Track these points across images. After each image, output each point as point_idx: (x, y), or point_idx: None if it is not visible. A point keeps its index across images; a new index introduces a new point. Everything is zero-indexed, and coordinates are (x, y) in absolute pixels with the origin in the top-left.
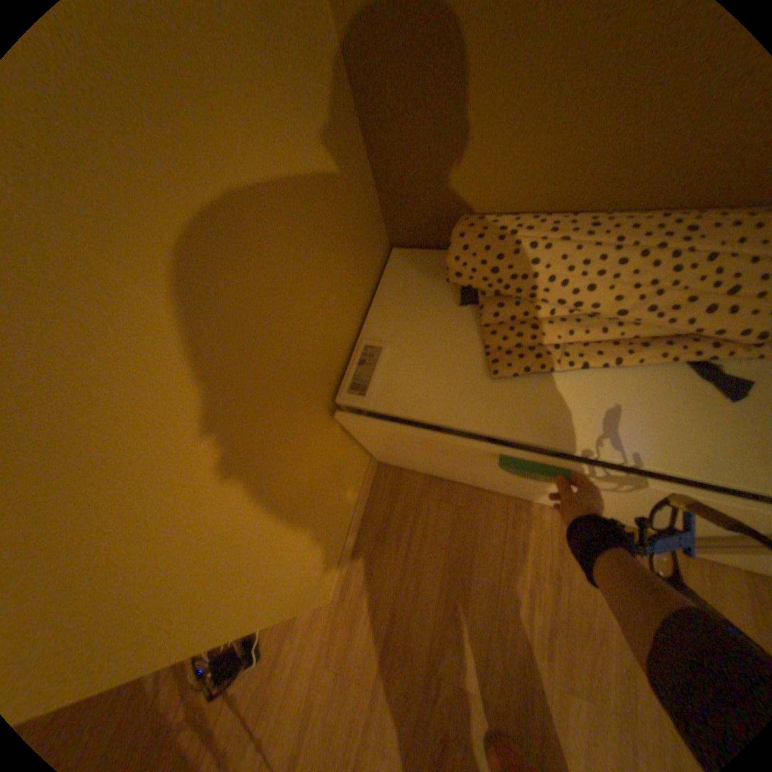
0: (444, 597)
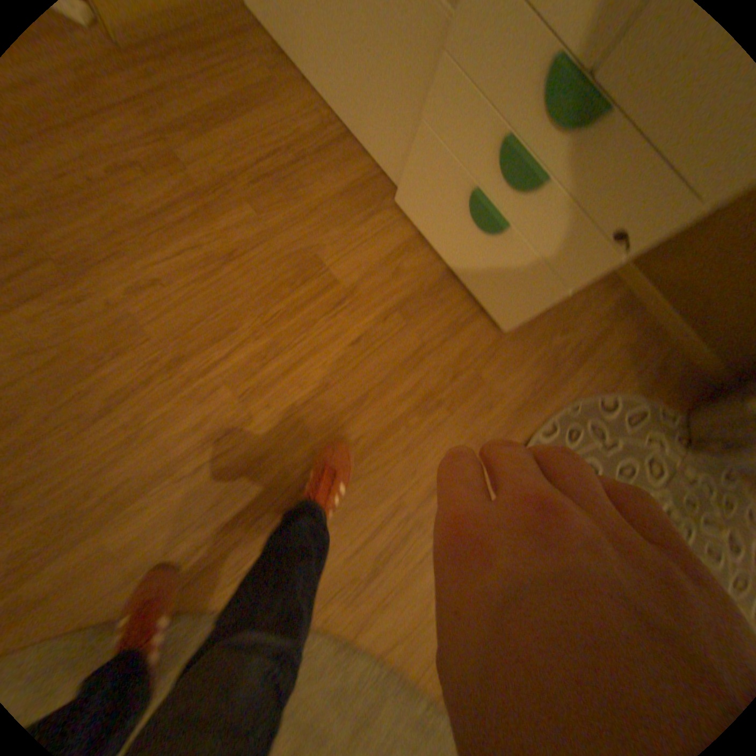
0: (208, 107)
